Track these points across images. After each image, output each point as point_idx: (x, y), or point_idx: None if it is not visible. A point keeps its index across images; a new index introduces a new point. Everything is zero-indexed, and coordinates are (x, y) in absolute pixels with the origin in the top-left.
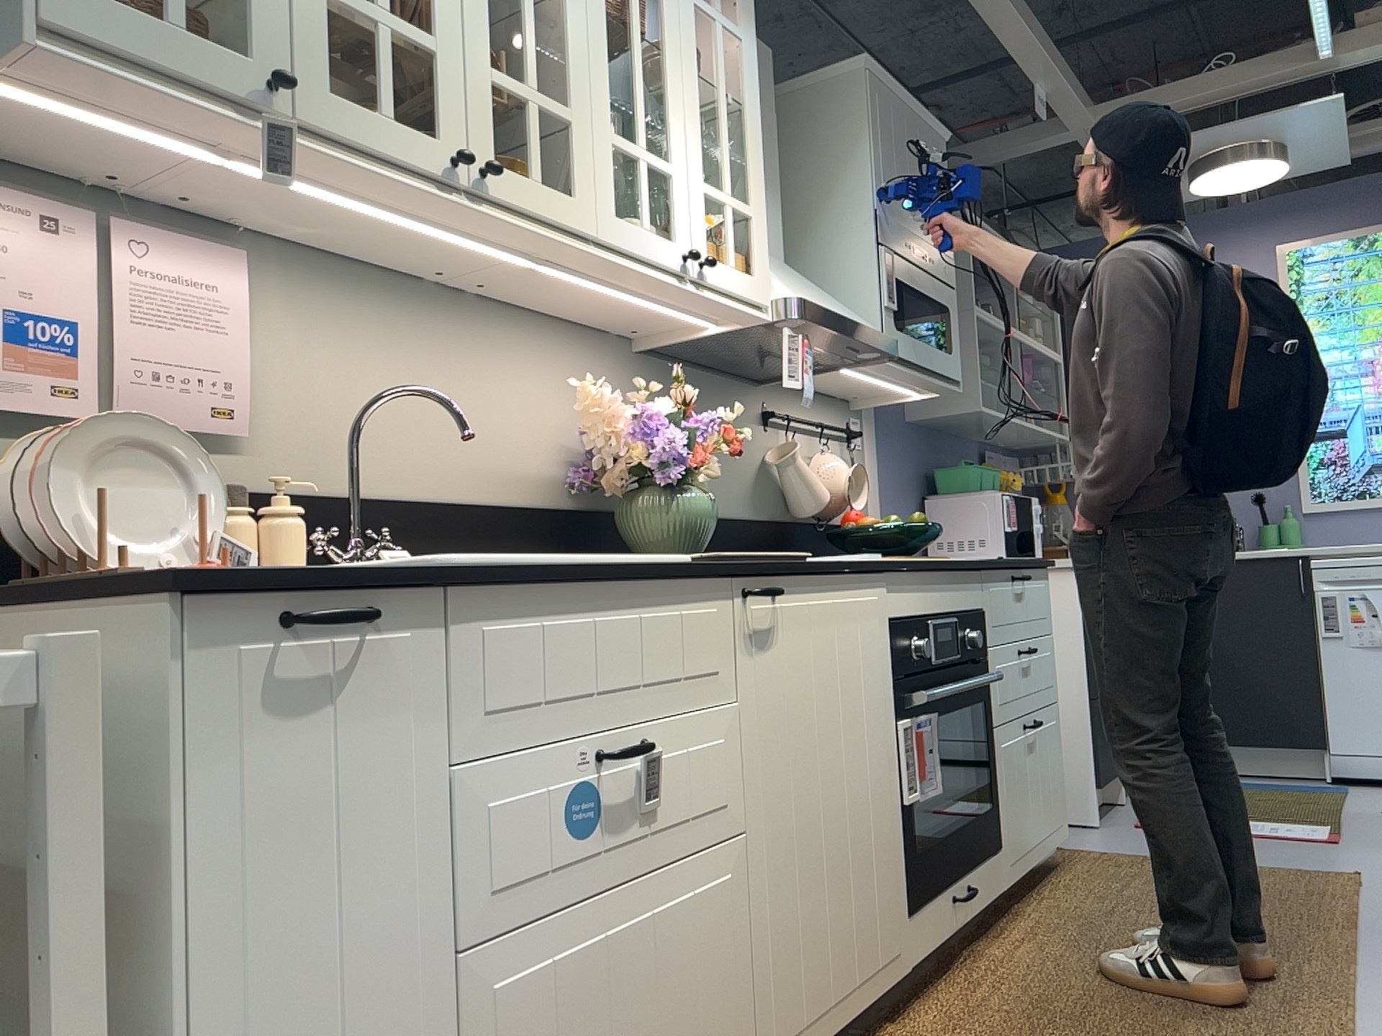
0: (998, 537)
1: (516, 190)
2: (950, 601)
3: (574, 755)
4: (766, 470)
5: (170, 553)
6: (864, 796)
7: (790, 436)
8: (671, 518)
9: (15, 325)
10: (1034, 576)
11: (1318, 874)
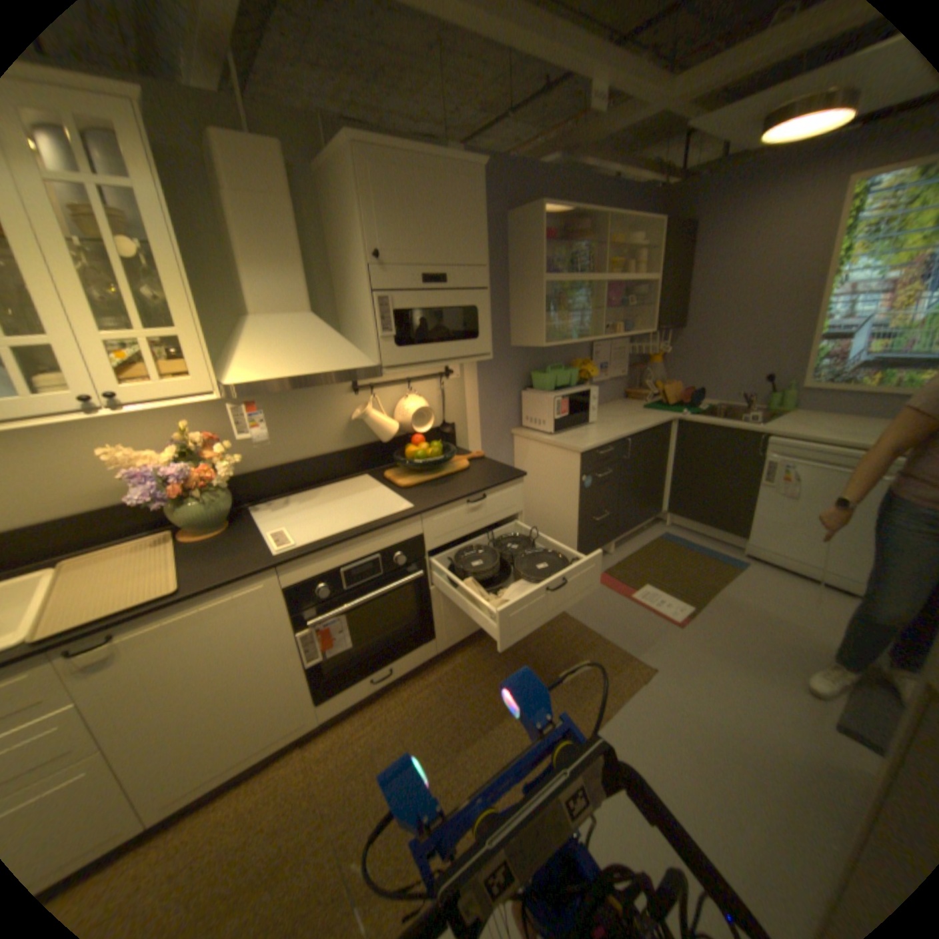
0: (551, 421)
1: None
2: (371, 549)
3: None
4: (355, 420)
5: None
6: (250, 684)
7: (374, 396)
8: (178, 520)
9: None
10: (496, 491)
11: (632, 667)
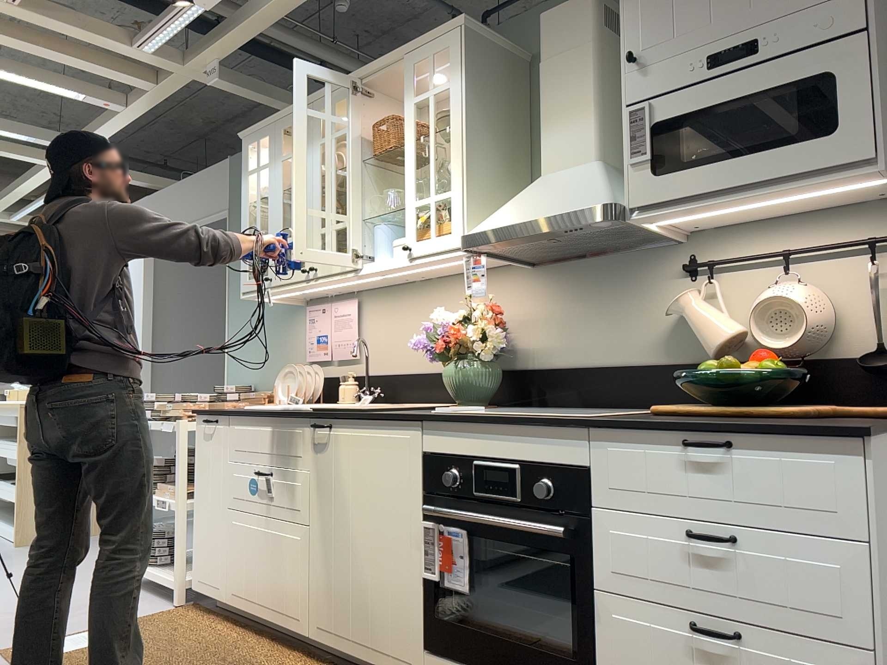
0: None
1: (325, 268)
2: (512, 450)
3: (253, 469)
4: (685, 318)
5: (280, 400)
6: (384, 550)
7: (716, 280)
8: (445, 380)
9: (317, 339)
10: (768, 443)
11: None
